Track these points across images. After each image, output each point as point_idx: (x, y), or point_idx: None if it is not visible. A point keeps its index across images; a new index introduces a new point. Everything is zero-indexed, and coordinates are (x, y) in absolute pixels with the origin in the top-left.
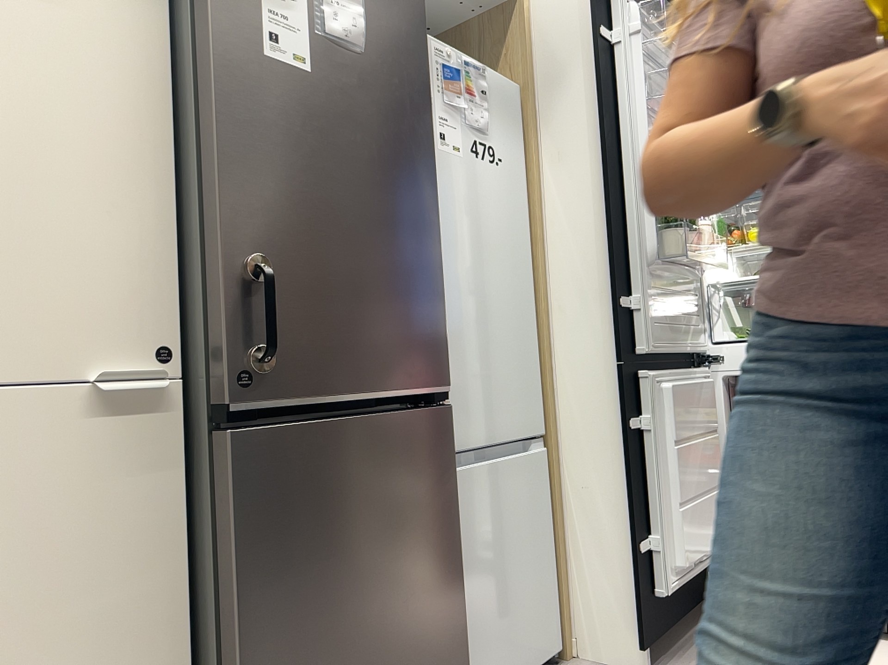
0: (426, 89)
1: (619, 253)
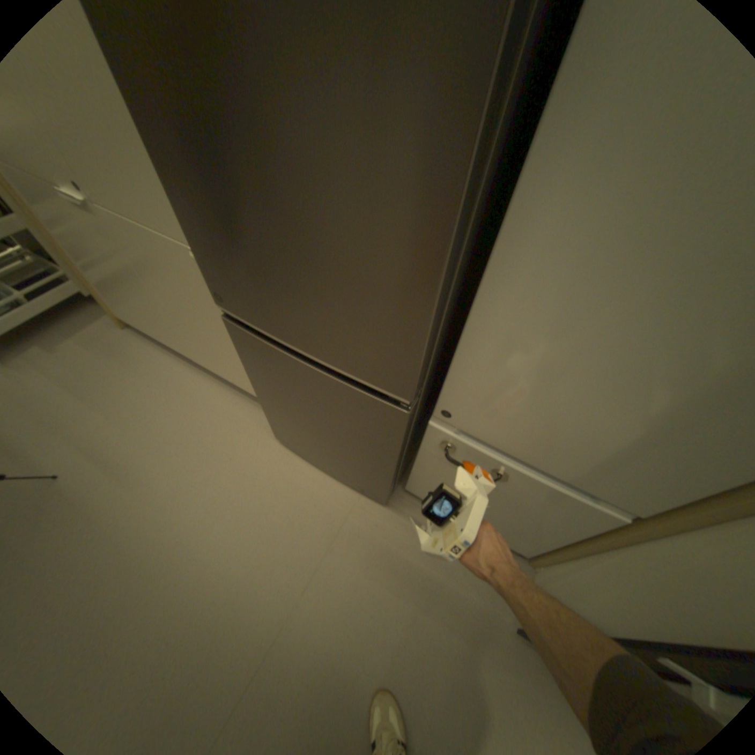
0: None
1: None
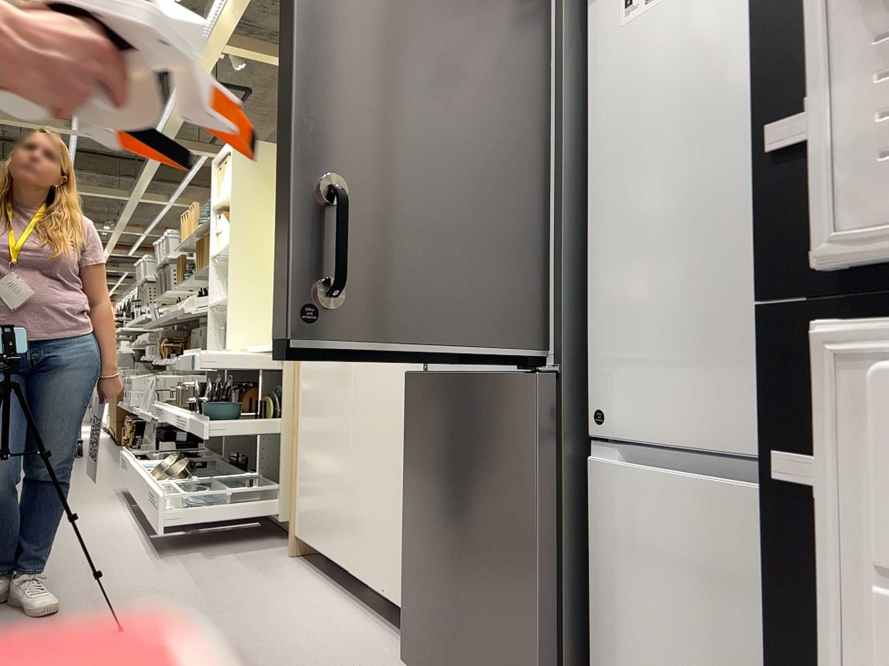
0: (533, 7)
1: (796, 4)
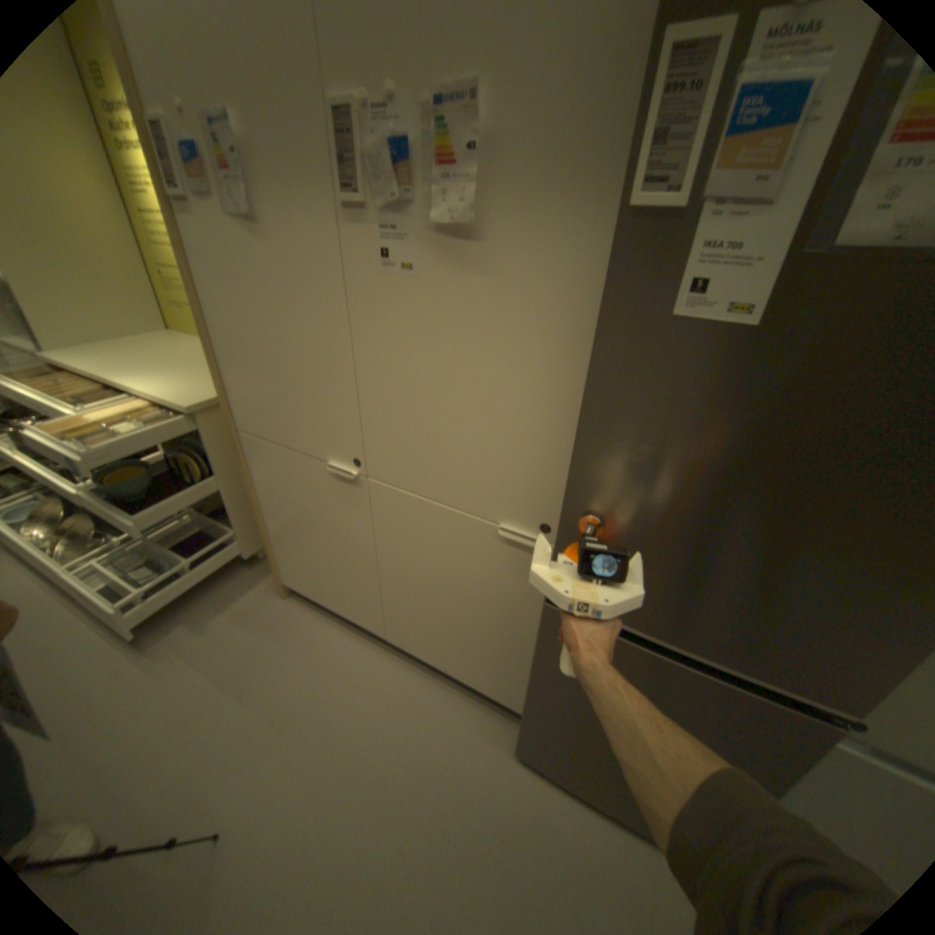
0: None
1: None
